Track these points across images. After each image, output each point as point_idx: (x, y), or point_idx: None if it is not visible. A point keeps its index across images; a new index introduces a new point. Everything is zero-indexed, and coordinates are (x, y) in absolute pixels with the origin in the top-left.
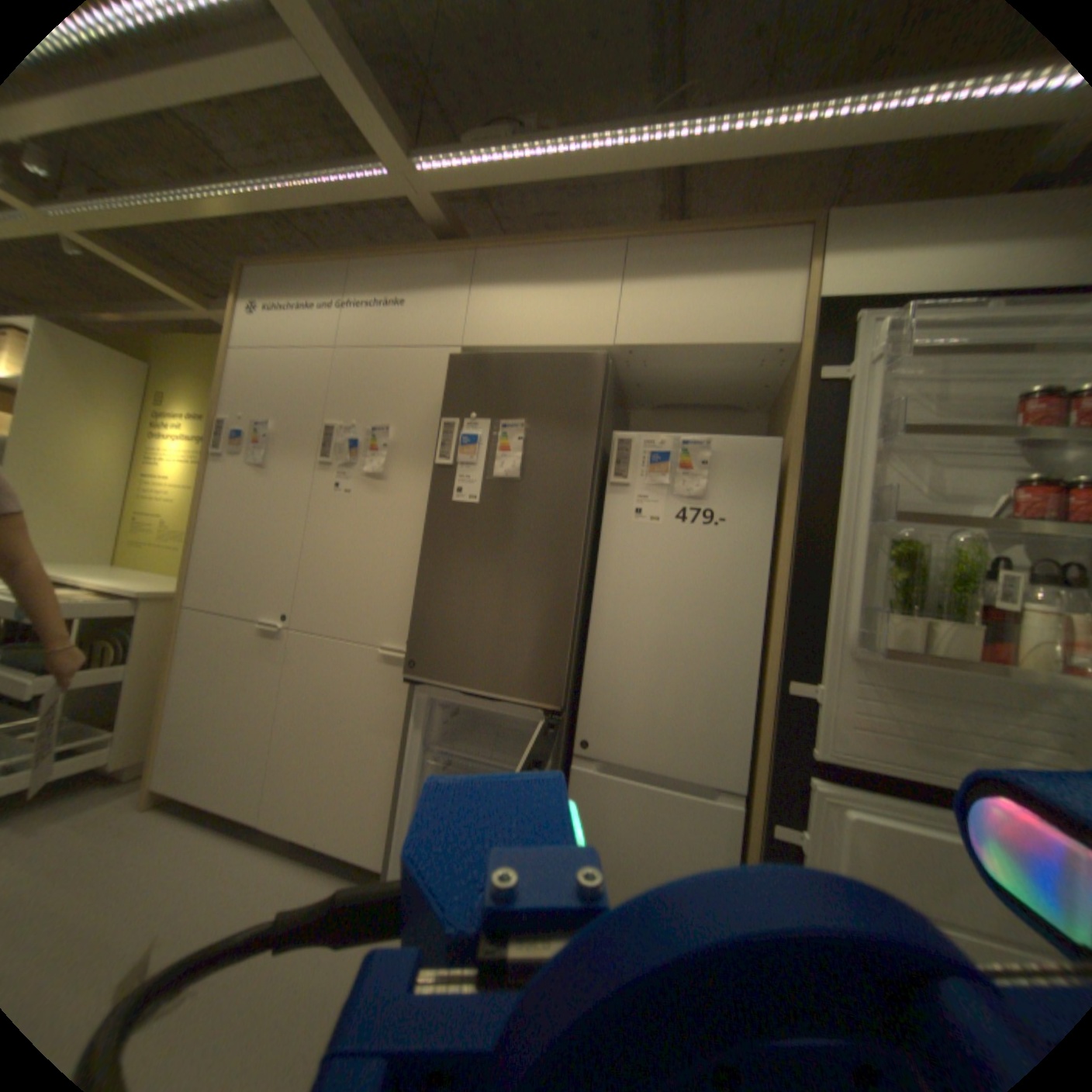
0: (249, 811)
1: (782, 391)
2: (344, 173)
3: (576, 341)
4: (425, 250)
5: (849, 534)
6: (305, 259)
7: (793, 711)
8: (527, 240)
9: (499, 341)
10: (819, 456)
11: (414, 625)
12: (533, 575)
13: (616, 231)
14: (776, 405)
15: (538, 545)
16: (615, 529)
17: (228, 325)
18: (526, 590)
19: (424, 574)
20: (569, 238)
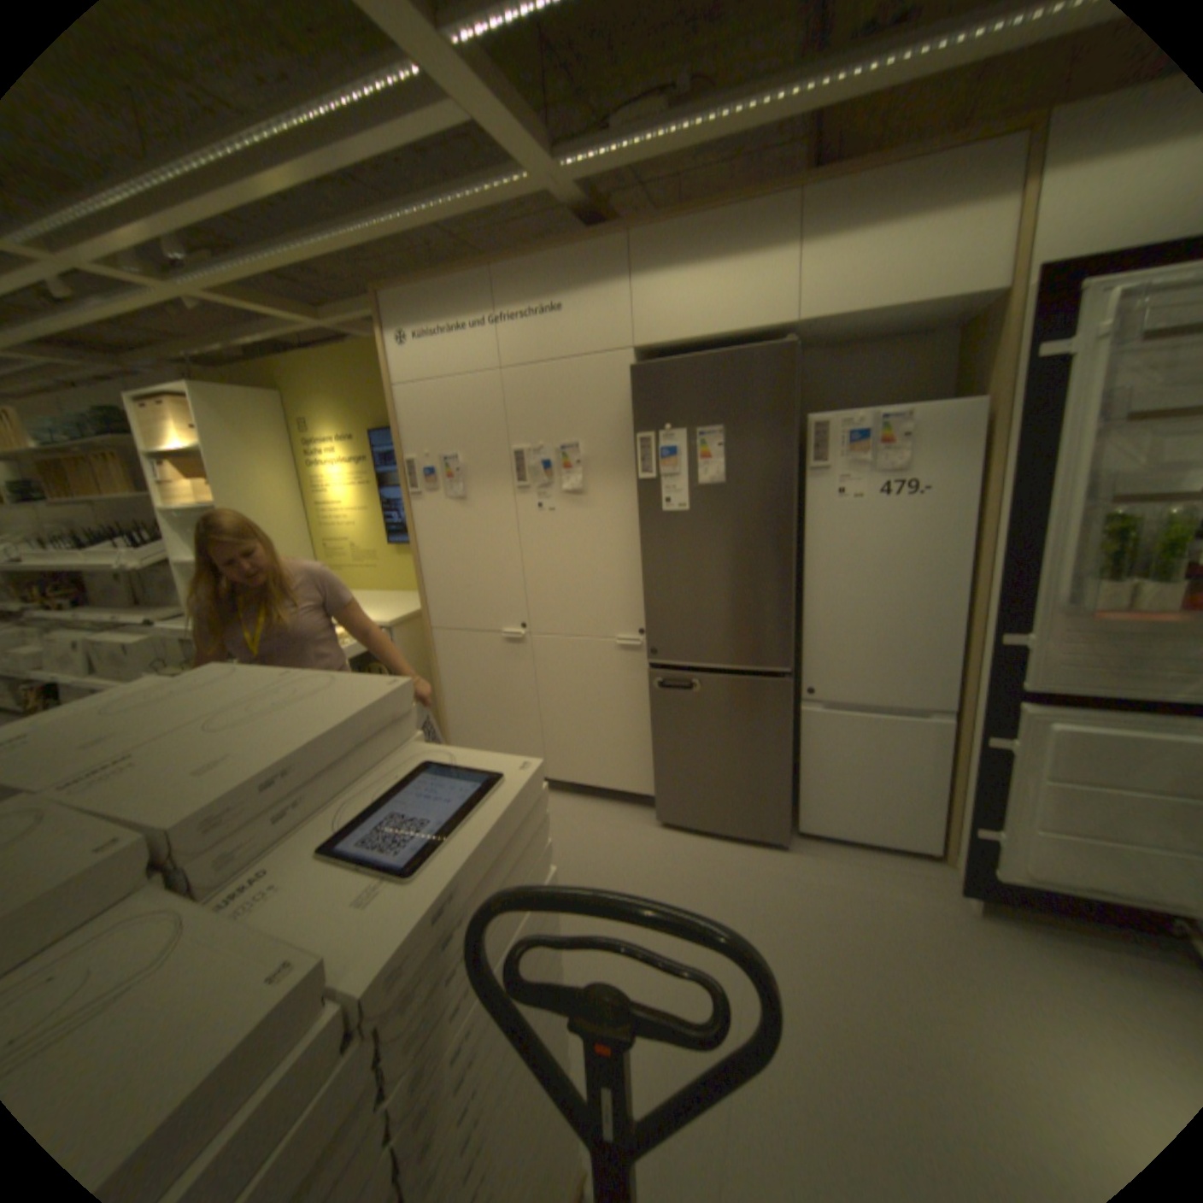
0: None
1: (984, 322)
2: (481, 183)
3: (757, 323)
4: (572, 241)
5: (1064, 512)
6: (443, 273)
7: (1005, 658)
8: (687, 211)
9: (674, 336)
10: (1035, 438)
11: (642, 617)
12: (752, 567)
13: (790, 183)
14: (973, 330)
15: (752, 541)
16: (820, 512)
17: (385, 361)
18: (746, 581)
19: (649, 579)
20: (735, 200)
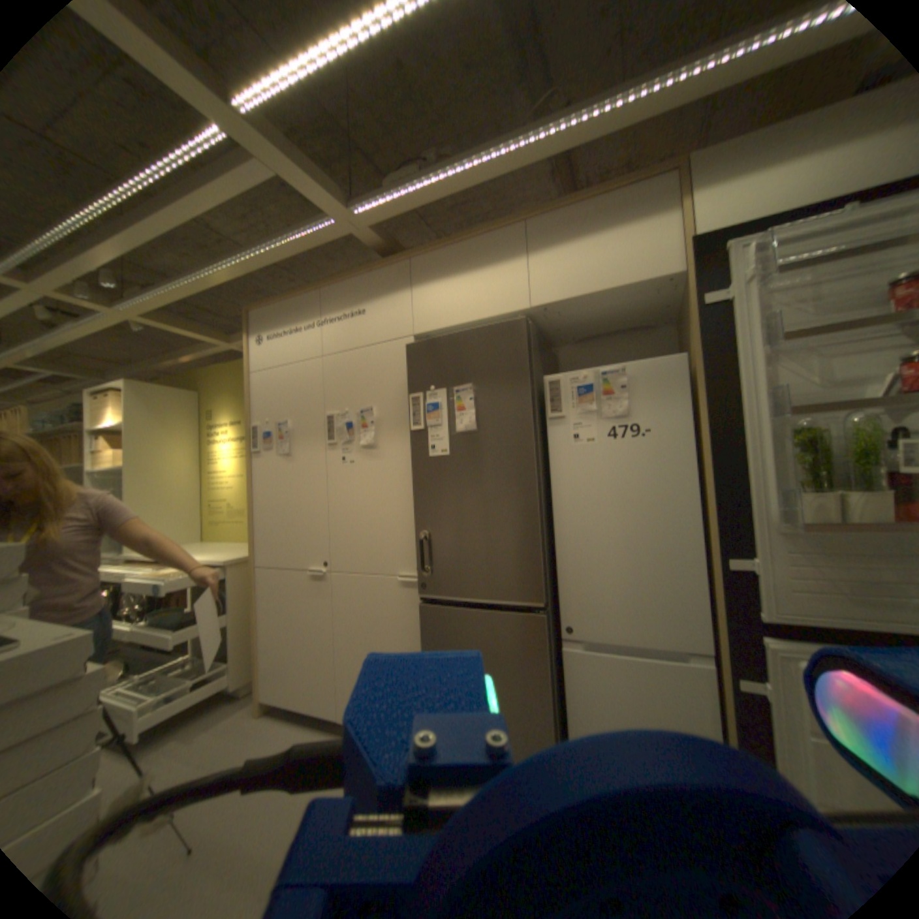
0: (328, 709)
1: (682, 308)
2: (305, 230)
3: (499, 311)
4: (372, 267)
5: (755, 430)
6: (289, 295)
7: (735, 584)
8: (447, 241)
9: (441, 324)
10: (716, 368)
11: (420, 554)
12: (502, 502)
13: (514, 217)
14: (680, 319)
15: (500, 478)
16: (560, 454)
17: (247, 356)
18: (498, 515)
19: (419, 515)
20: (478, 231)
